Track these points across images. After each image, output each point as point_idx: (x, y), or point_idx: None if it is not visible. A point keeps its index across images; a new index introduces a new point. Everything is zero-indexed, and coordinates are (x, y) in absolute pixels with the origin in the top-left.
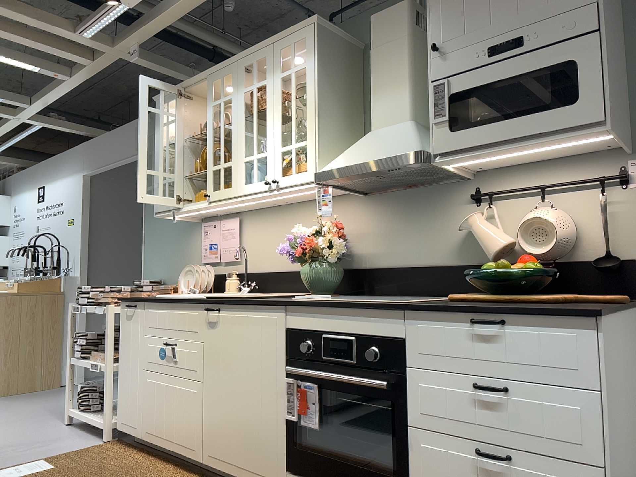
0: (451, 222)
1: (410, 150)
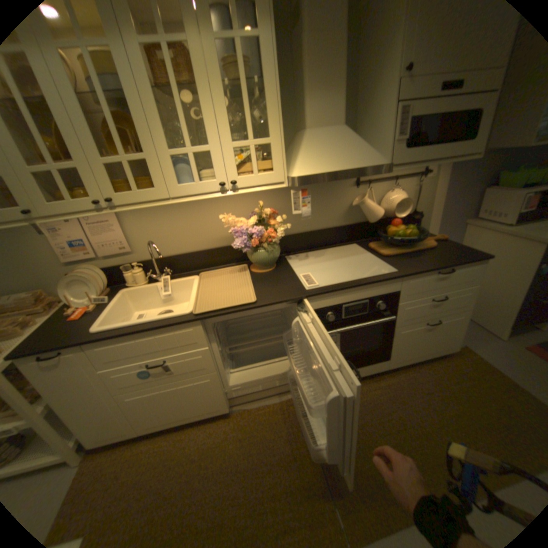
0: (341, 199)
1: (382, 161)
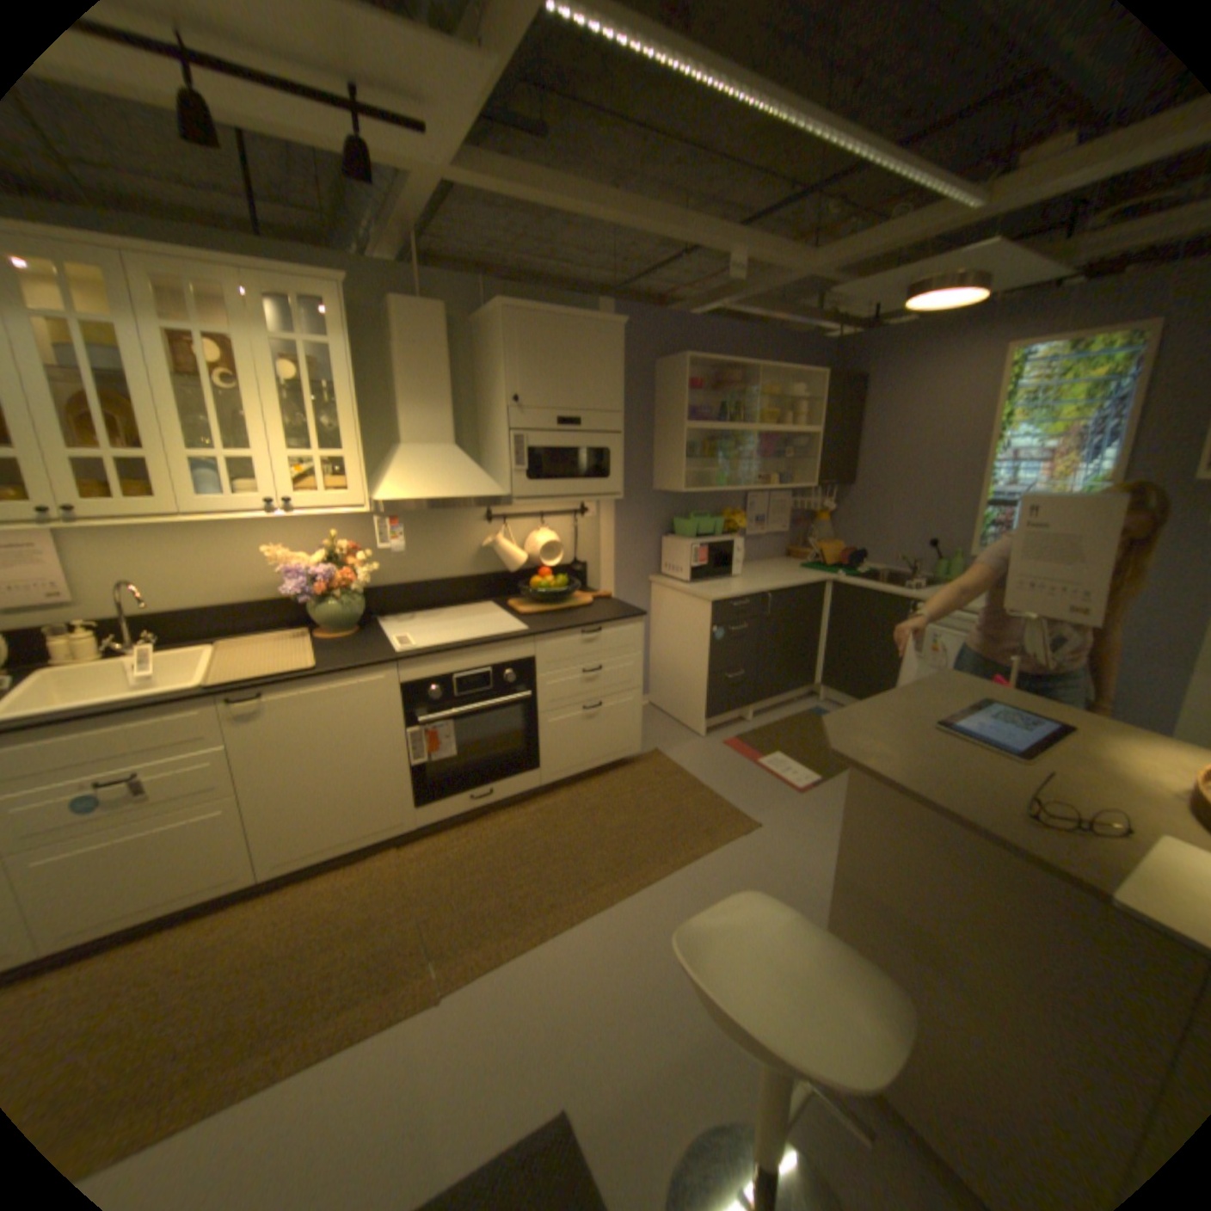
0: (467, 538)
1: (498, 492)
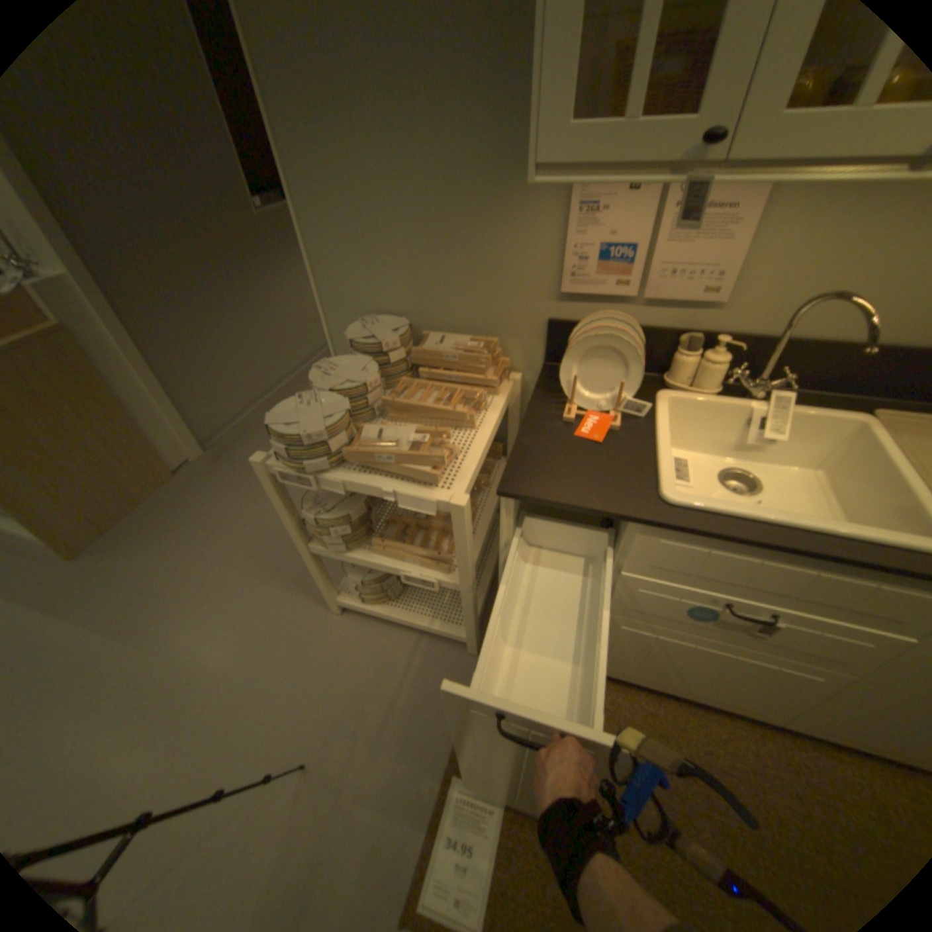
0: None
1: None
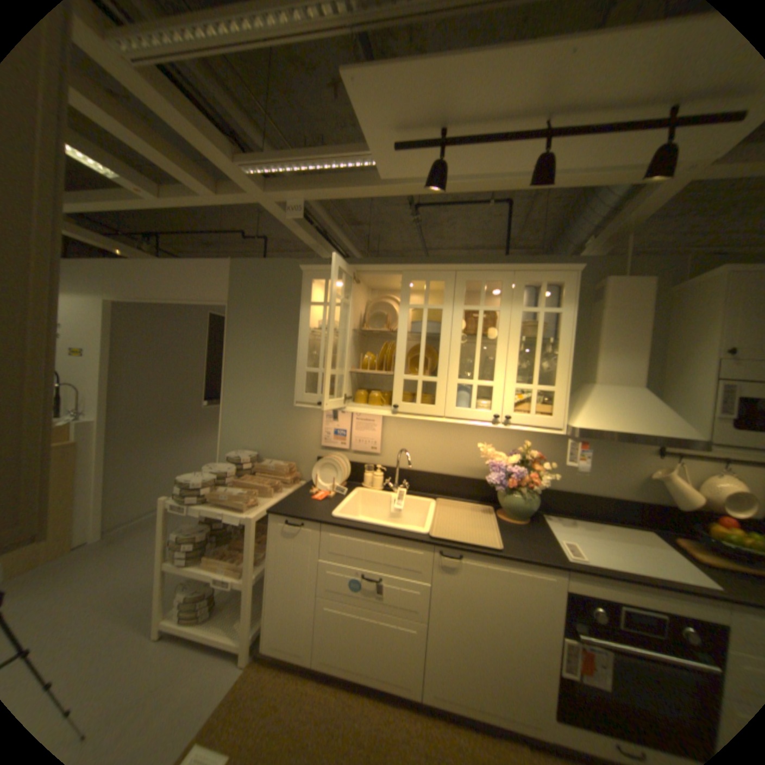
0: (635, 467)
1: (696, 437)
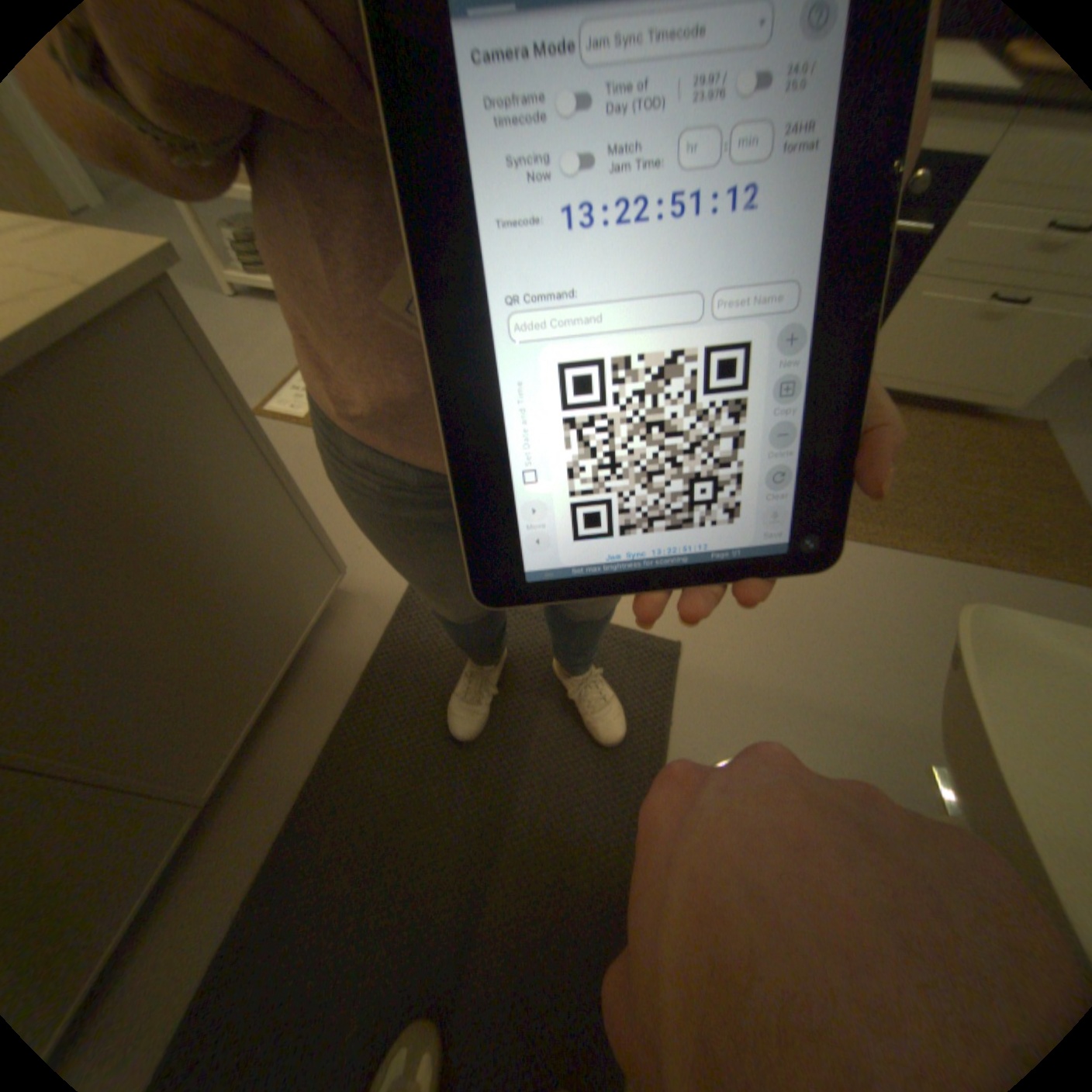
0: None
1: None
